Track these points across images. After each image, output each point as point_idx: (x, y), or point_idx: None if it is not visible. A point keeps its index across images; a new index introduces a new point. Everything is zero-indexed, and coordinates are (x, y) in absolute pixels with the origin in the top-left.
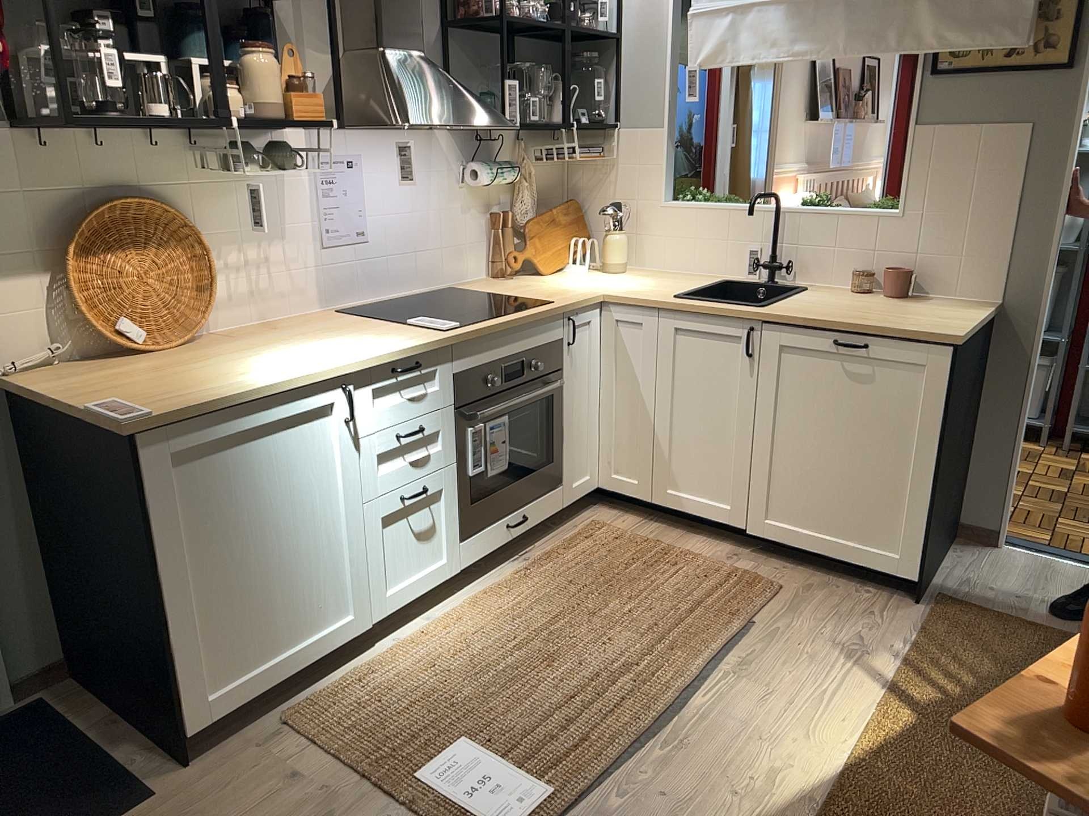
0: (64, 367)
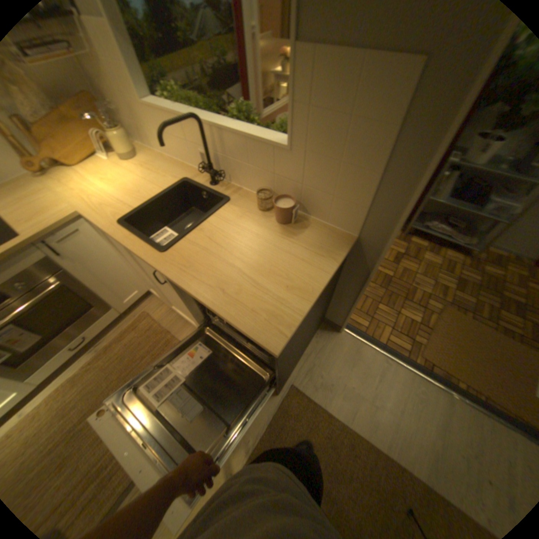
0: None
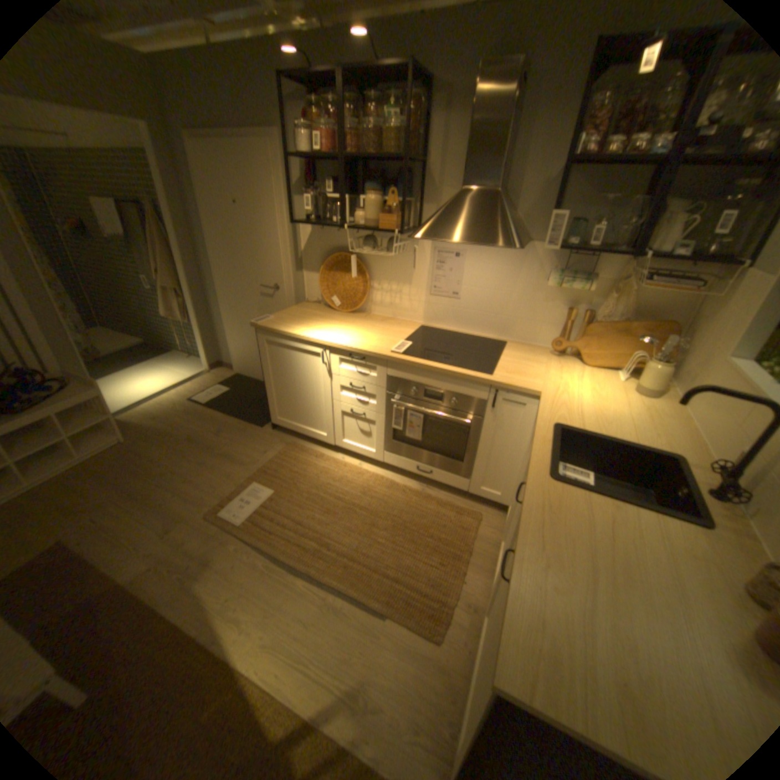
0: (317, 305)
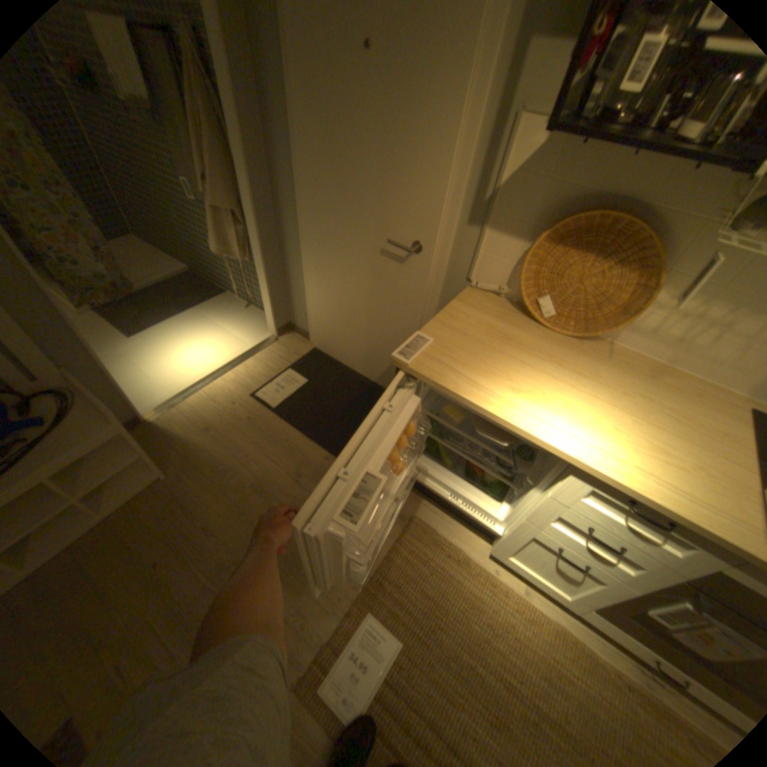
0: (497, 299)
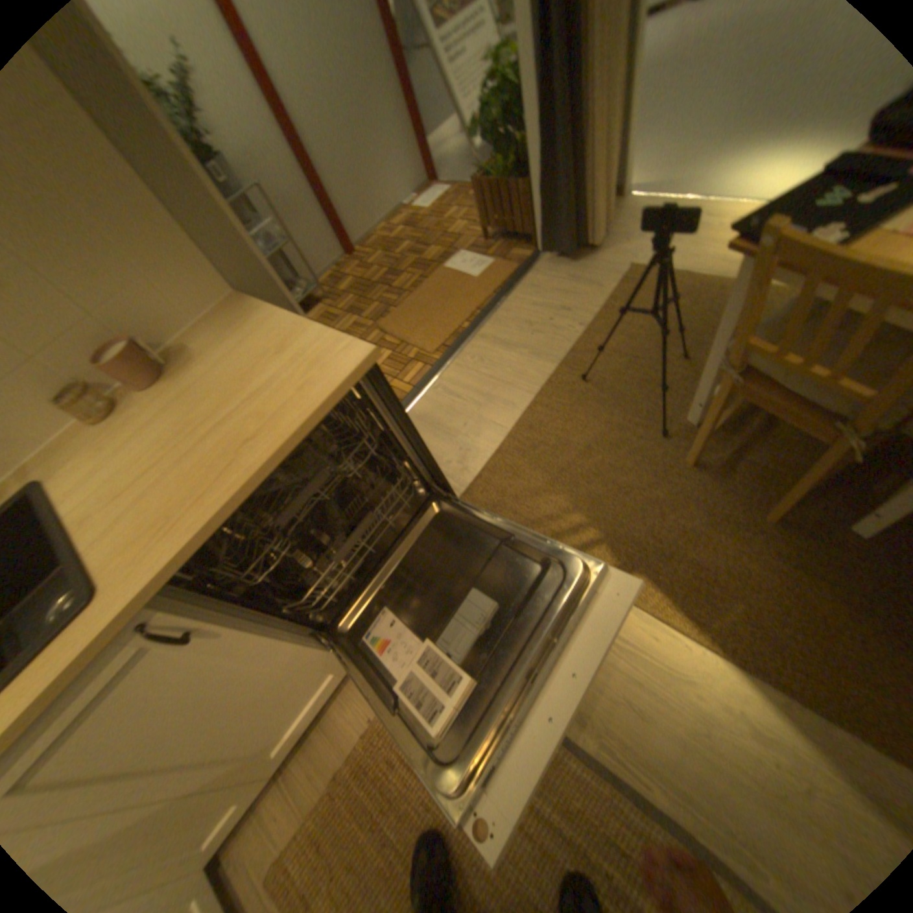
0: None
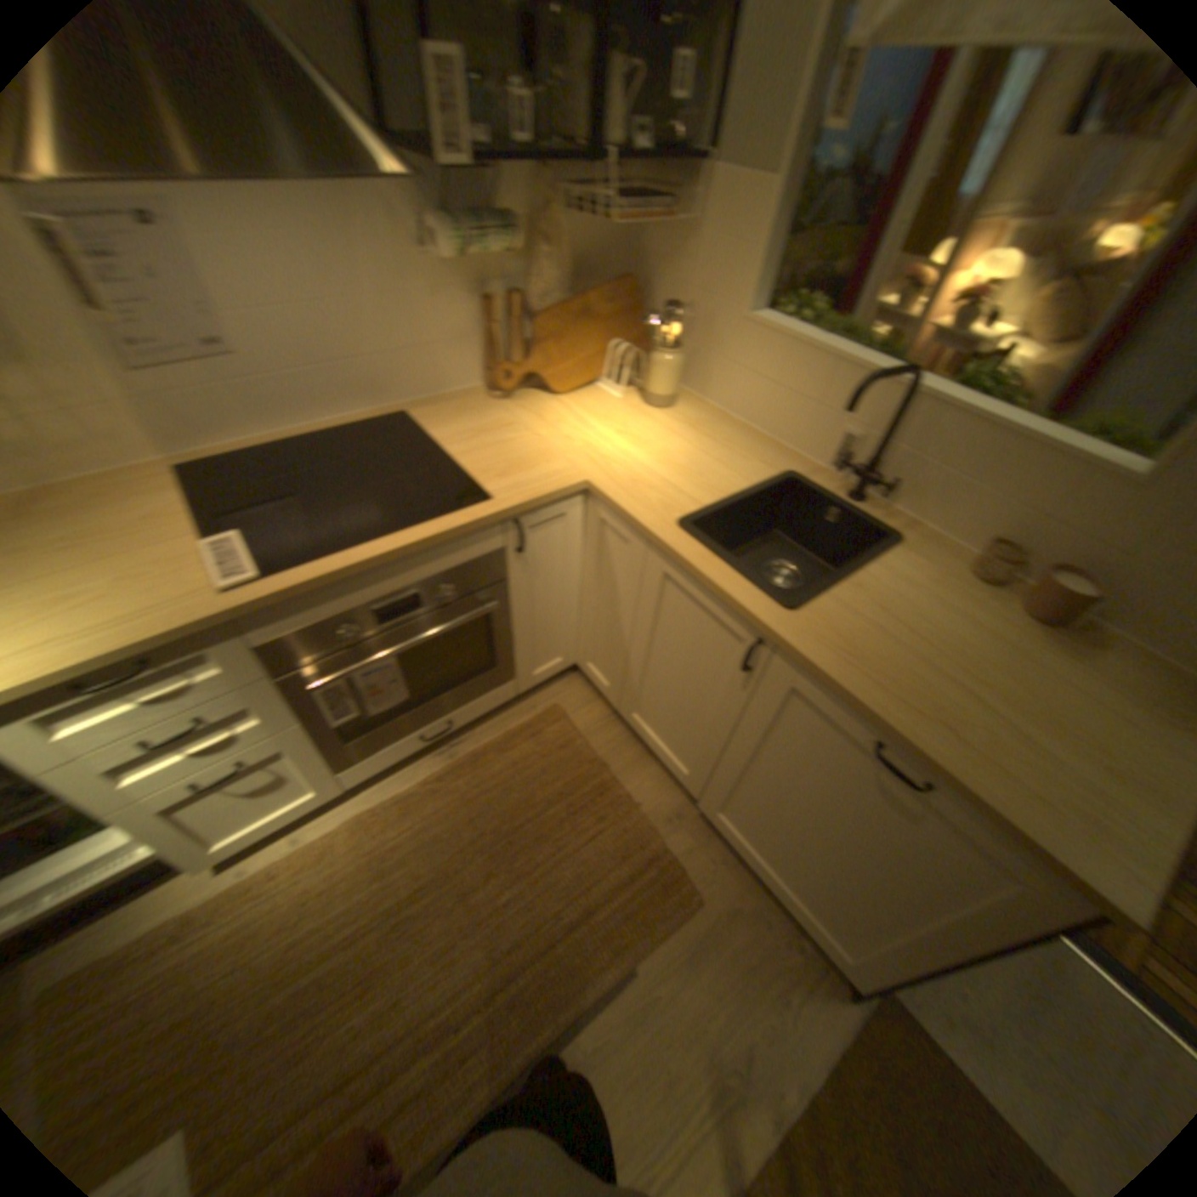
0: None
